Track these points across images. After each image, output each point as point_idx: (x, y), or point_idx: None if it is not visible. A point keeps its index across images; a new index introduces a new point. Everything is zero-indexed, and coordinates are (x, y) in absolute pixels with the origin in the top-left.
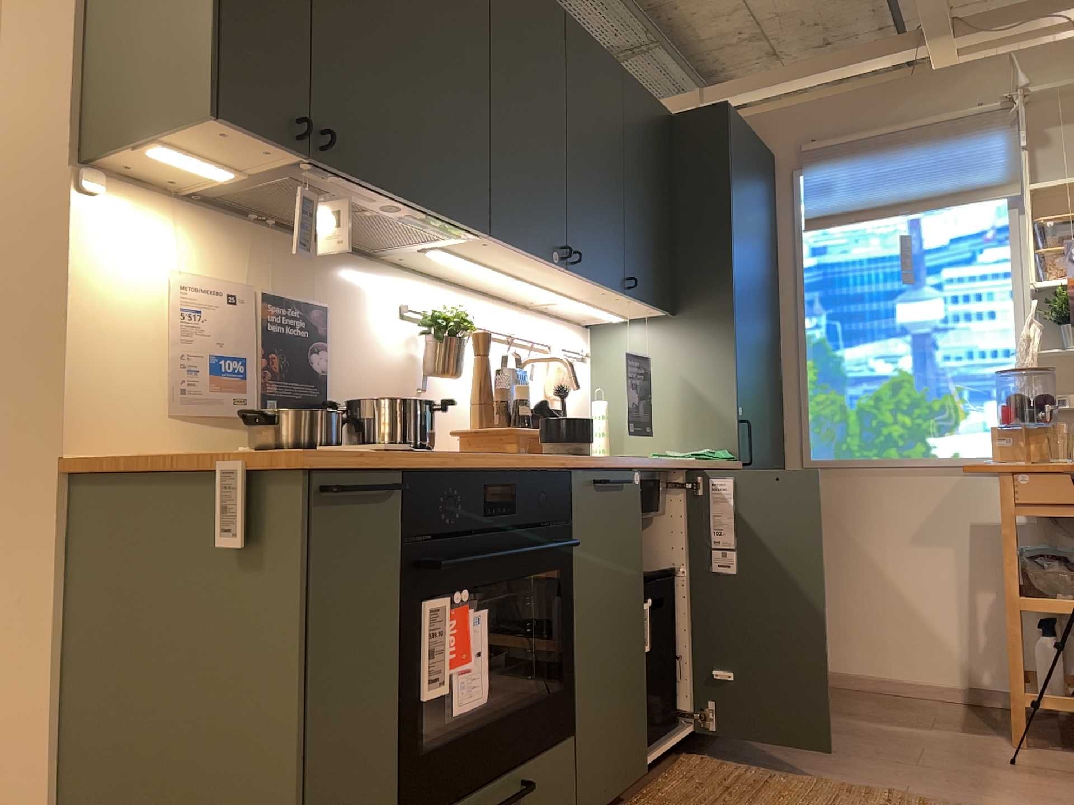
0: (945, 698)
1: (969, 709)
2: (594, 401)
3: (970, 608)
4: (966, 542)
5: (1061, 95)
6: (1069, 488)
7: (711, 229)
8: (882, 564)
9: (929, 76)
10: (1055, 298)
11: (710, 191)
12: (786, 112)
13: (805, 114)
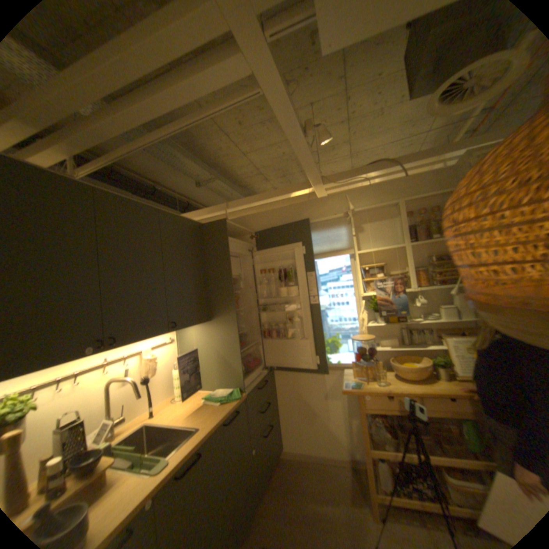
0: (342, 466)
1: (352, 475)
2: (174, 367)
3: (349, 427)
4: (345, 399)
5: (367, 210)
6: (387, 403)
7: (223, 280)
8: (314, 409)
9: (316, 200)
10: (372, 297)
11: (221, 261)
12: (260, 213)
13: (268, 214)
